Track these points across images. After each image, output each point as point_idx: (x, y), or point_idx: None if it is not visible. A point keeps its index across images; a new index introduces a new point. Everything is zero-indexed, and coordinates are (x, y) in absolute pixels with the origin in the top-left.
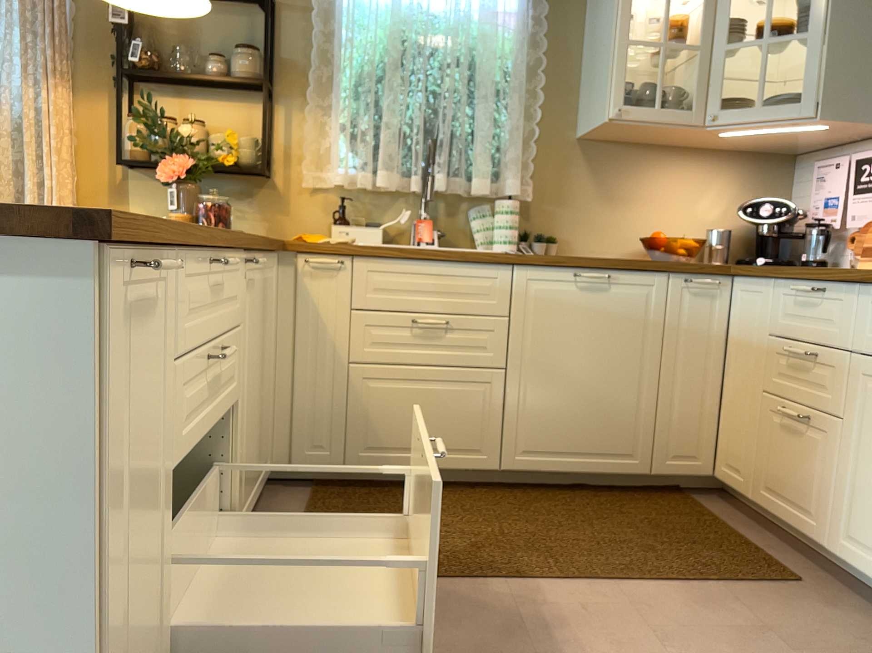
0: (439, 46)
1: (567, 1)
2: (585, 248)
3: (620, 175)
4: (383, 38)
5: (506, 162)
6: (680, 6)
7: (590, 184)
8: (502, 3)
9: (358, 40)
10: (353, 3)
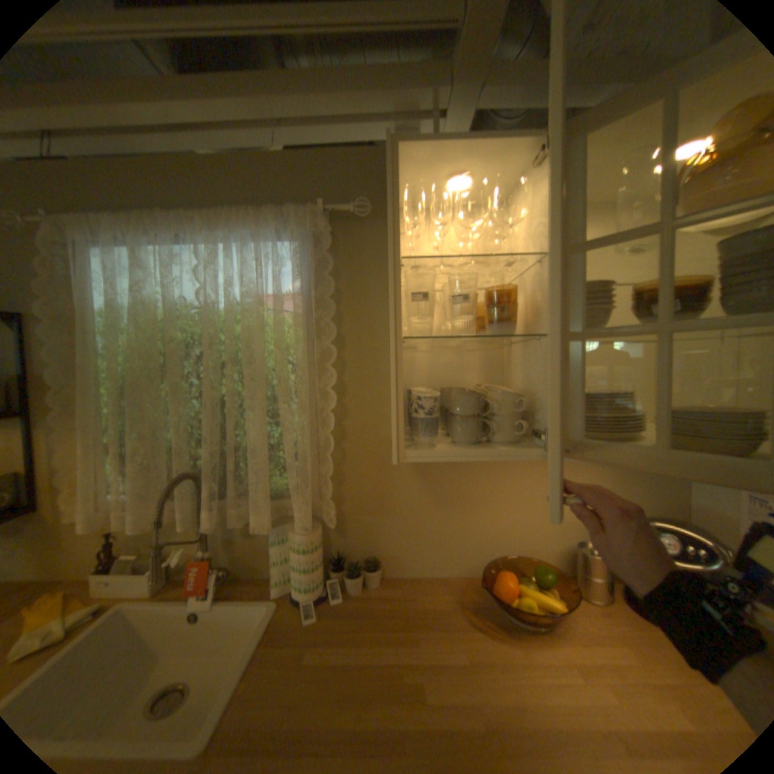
0: (208, 345)
1: (365, 271)
2: (418, 567)
3: (454, 475)
4: (142, 341)
5: (292, 487)
6: (508, 264)
7: (417, 488)
8: (278, 284)
9: (114, 347)
10: (102, 305)
